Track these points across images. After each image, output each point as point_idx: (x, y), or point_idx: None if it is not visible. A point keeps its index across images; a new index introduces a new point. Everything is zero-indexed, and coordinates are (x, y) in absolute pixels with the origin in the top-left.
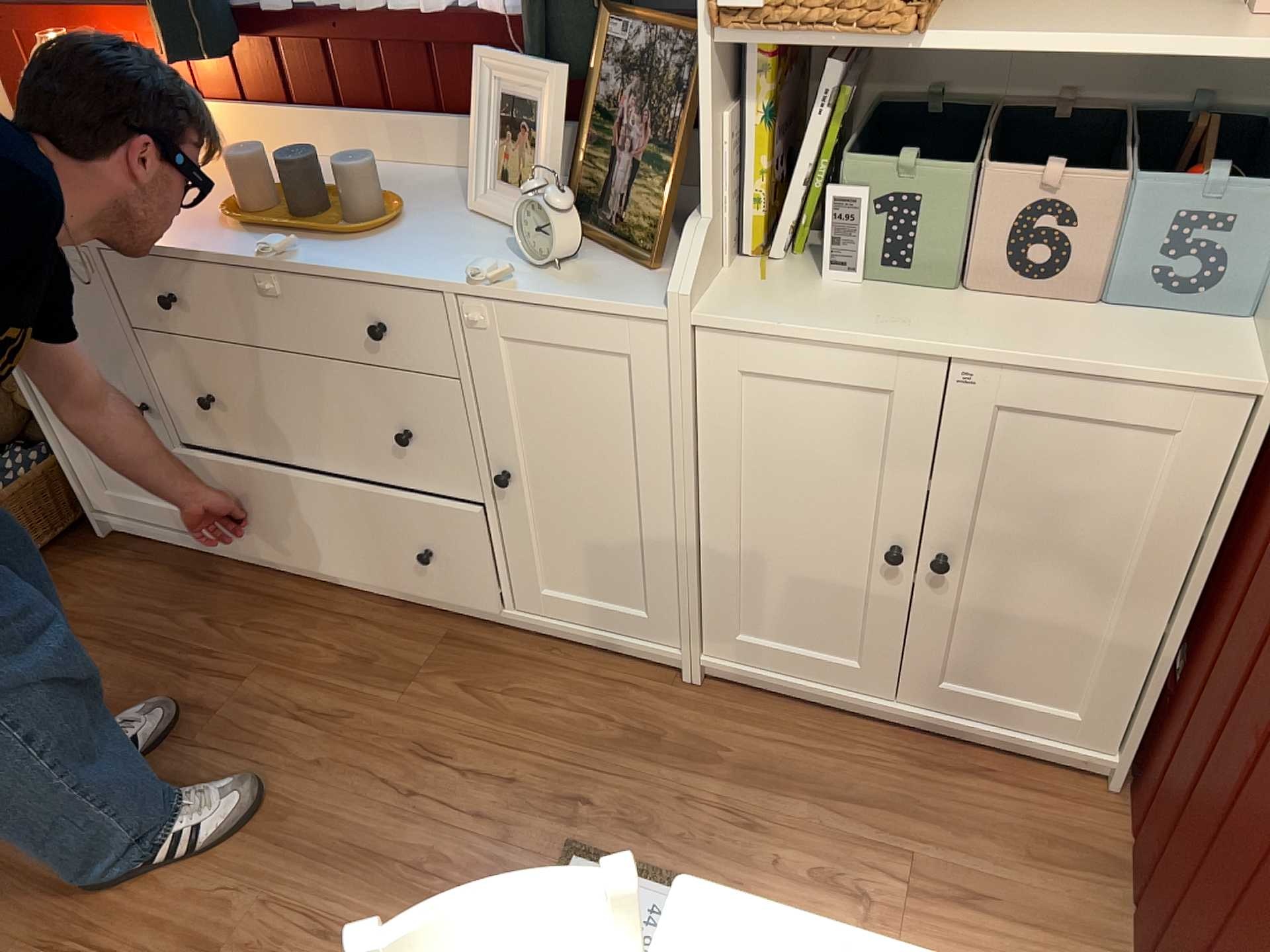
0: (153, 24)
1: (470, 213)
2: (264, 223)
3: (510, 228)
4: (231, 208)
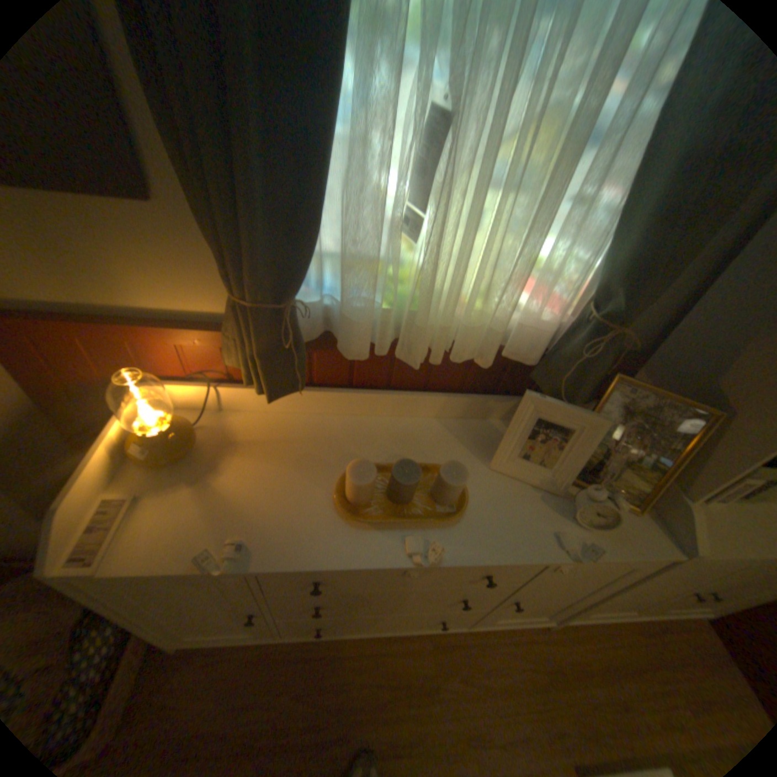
0: (201, 340)
1: (492, 472)
2: (391, 524)
3: (531, 487)
4: (349, 508)
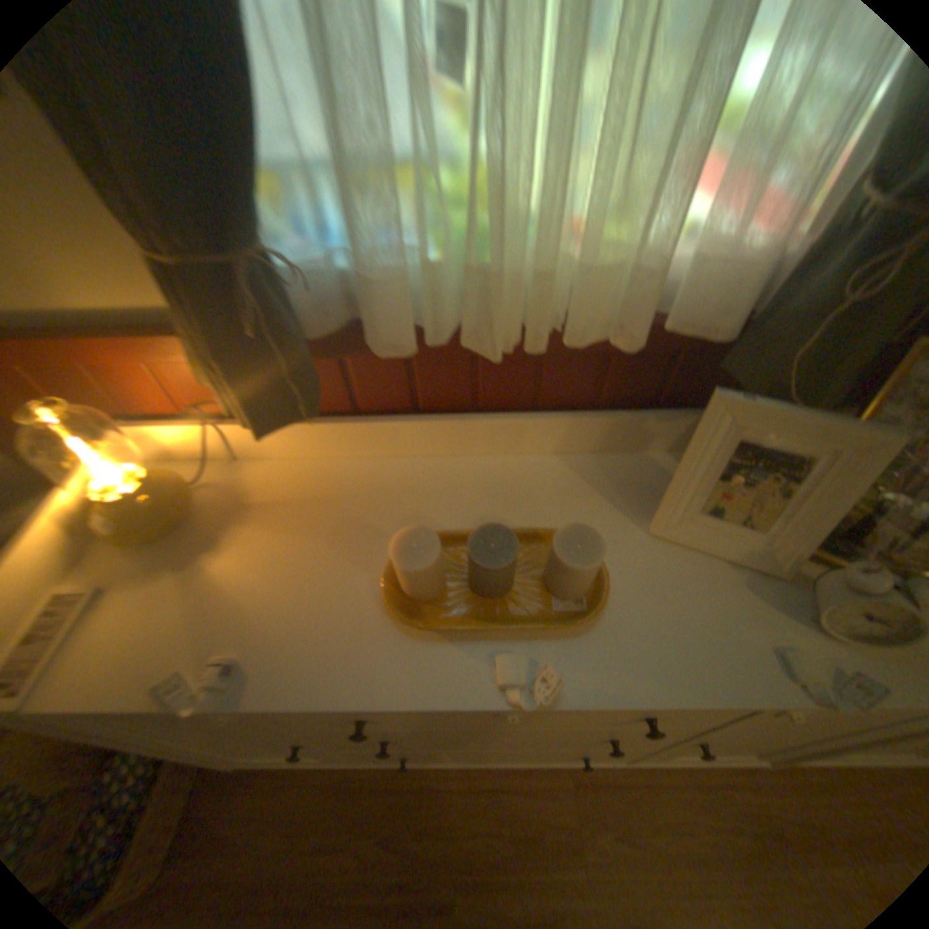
0: (169, 351)
1: (655, 539)
2: (472, 631)
3: (728, 563)
4: (404, 604)
